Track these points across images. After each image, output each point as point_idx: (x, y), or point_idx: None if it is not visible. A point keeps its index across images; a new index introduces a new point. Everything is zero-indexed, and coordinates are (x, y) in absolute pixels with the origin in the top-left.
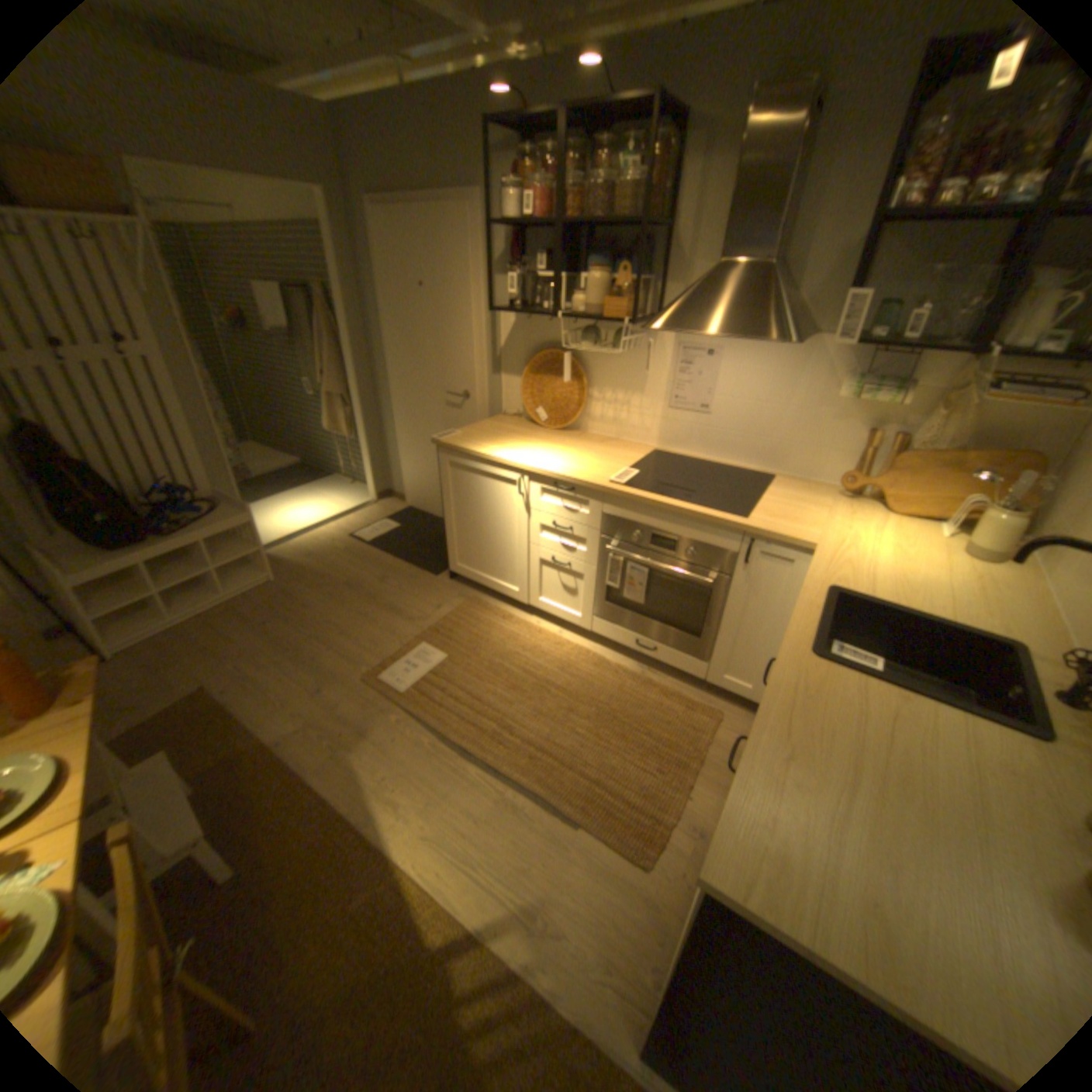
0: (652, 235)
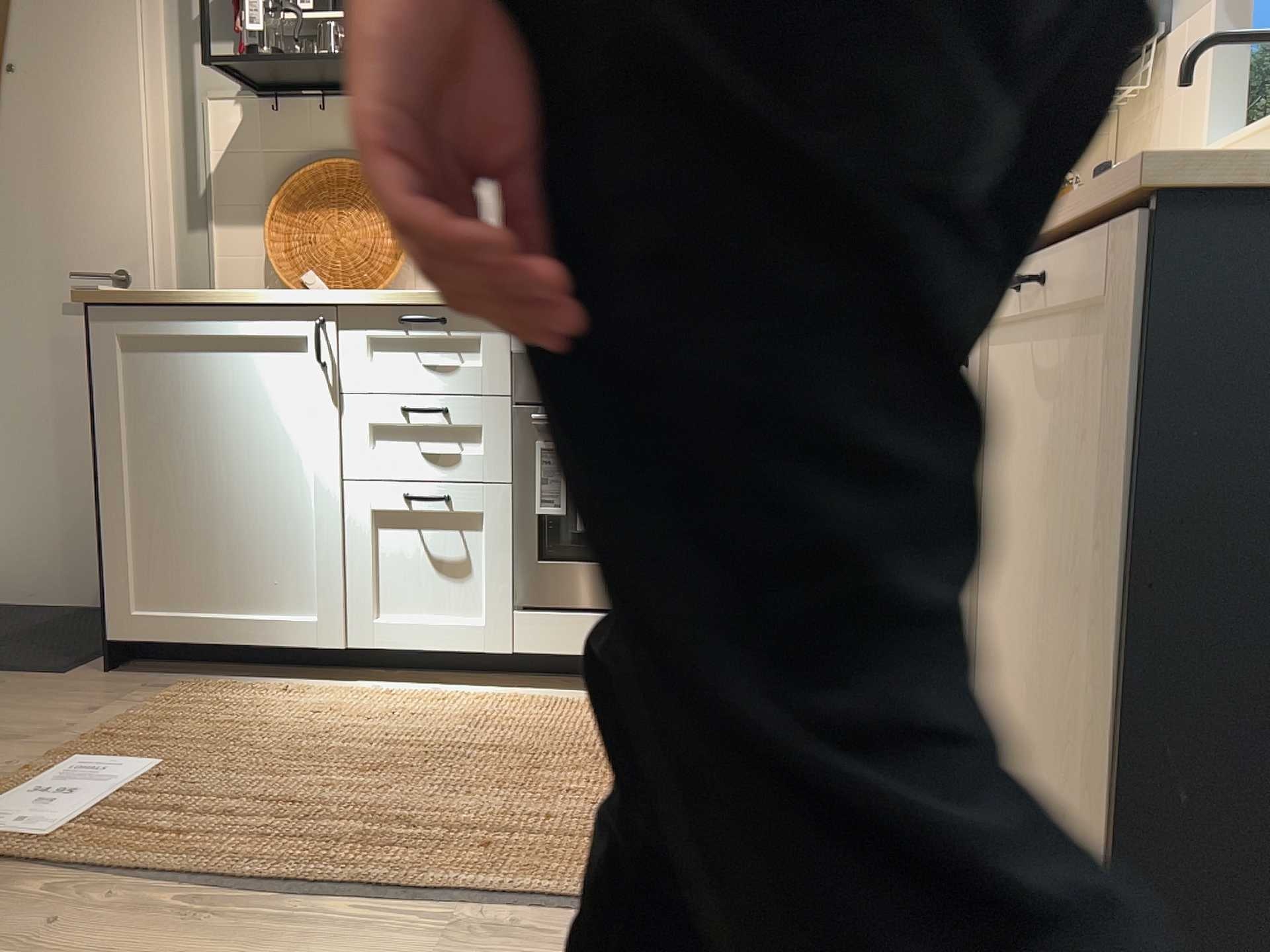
0: None
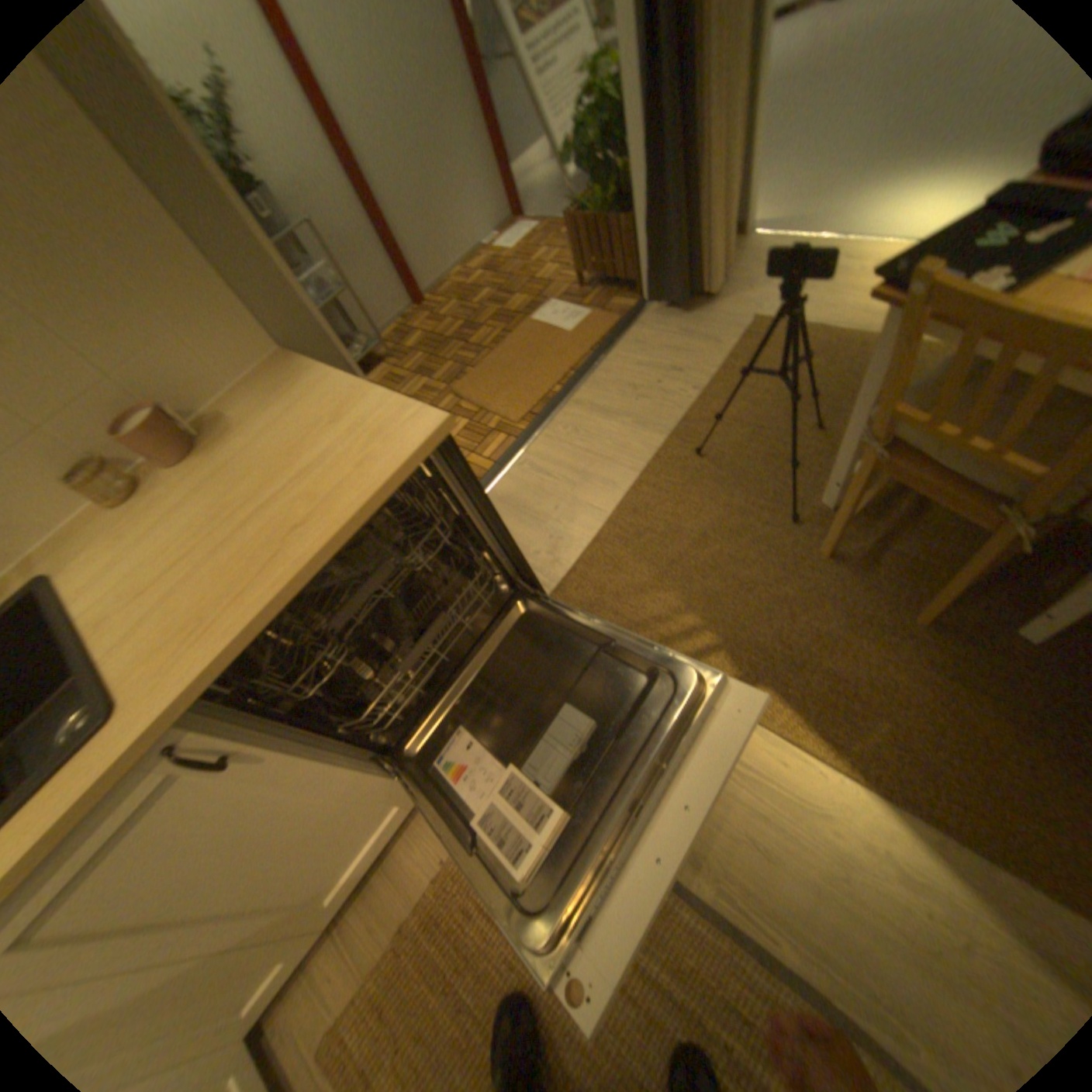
0: None
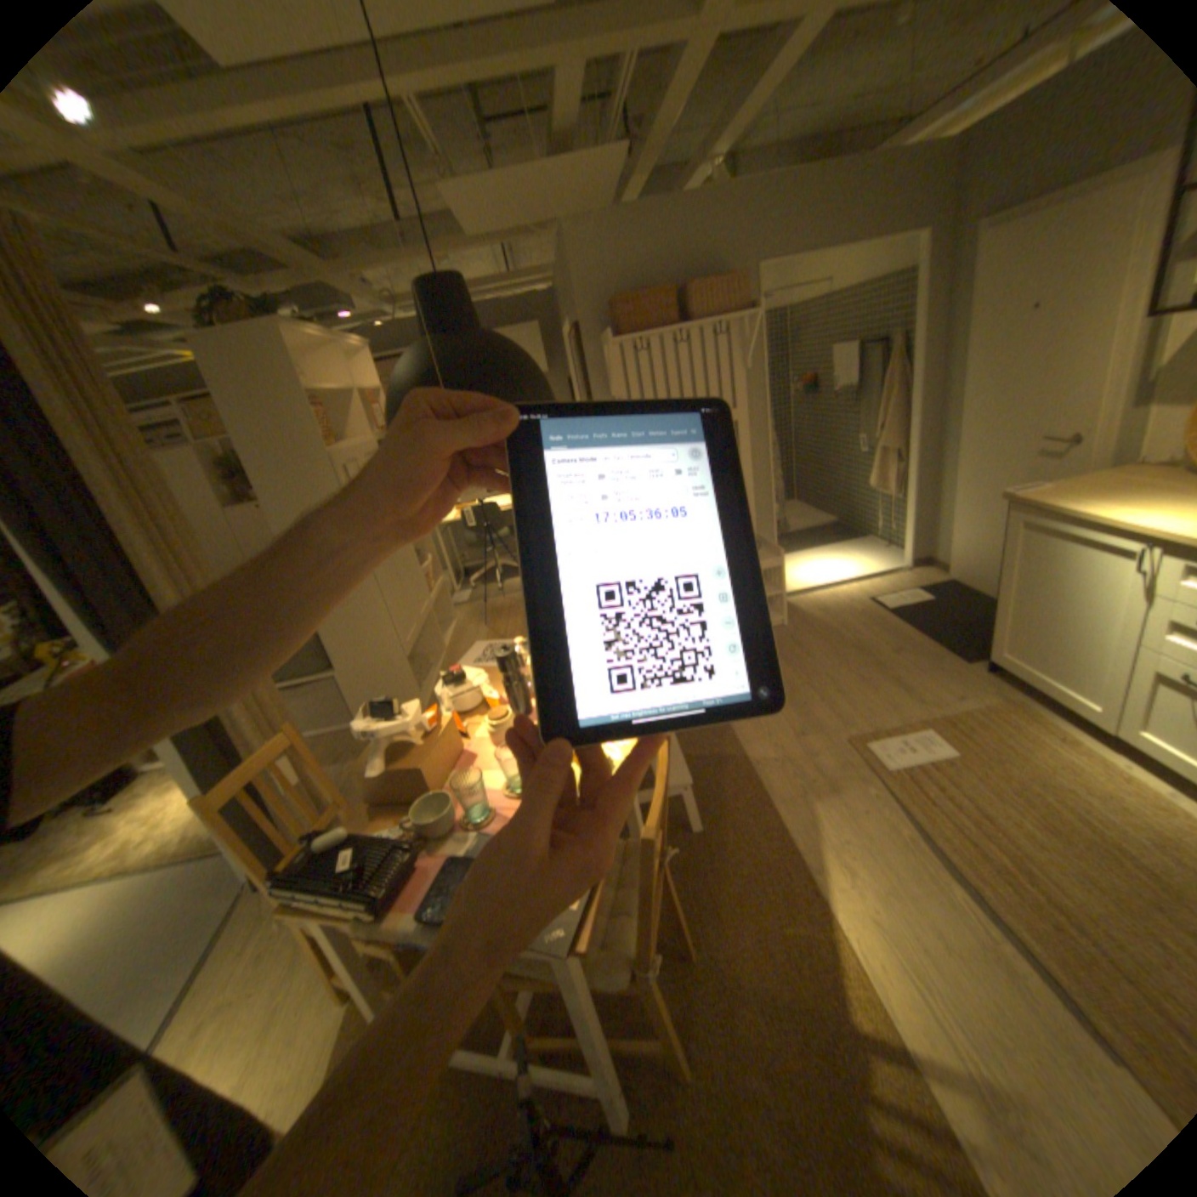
0: None
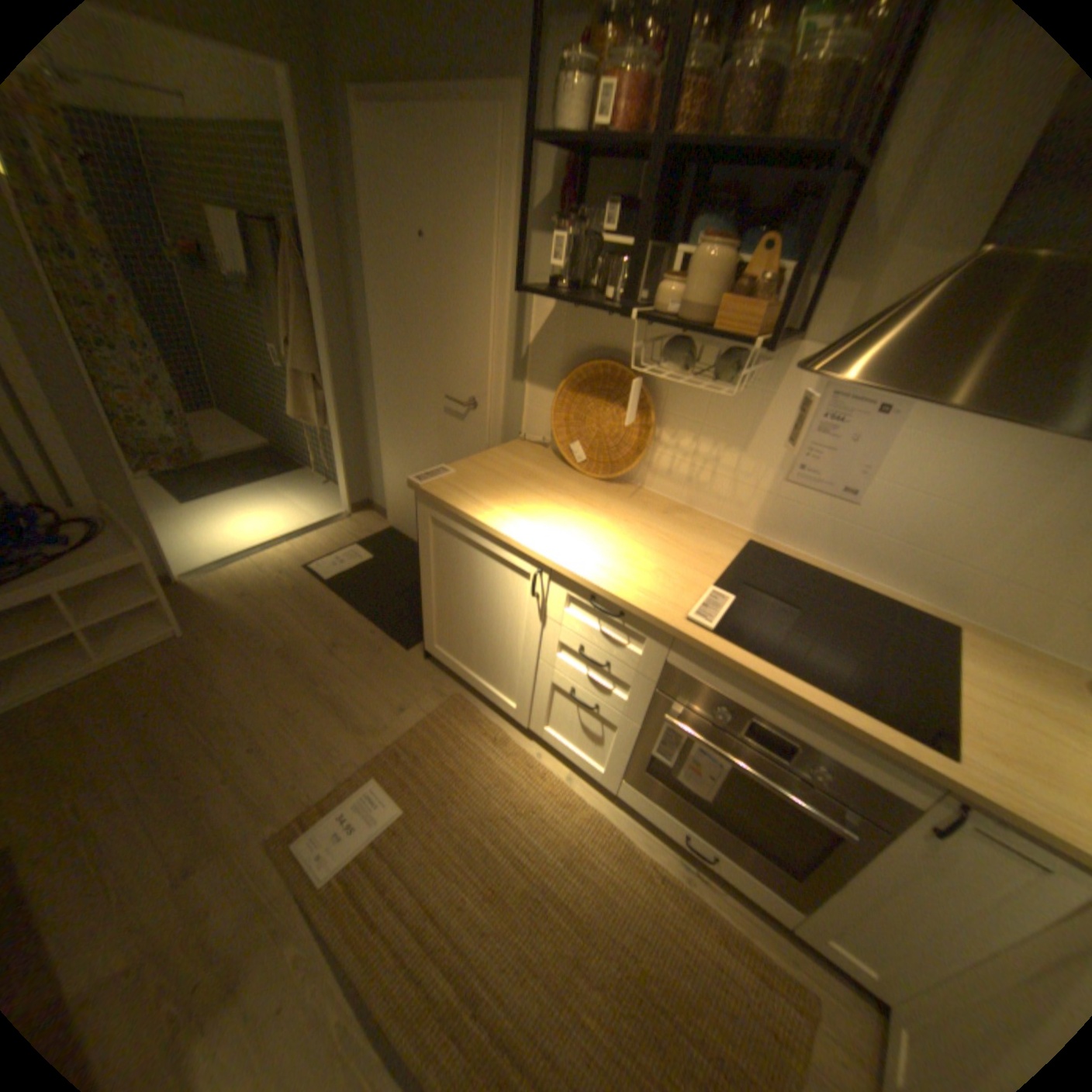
0: (821, 185)
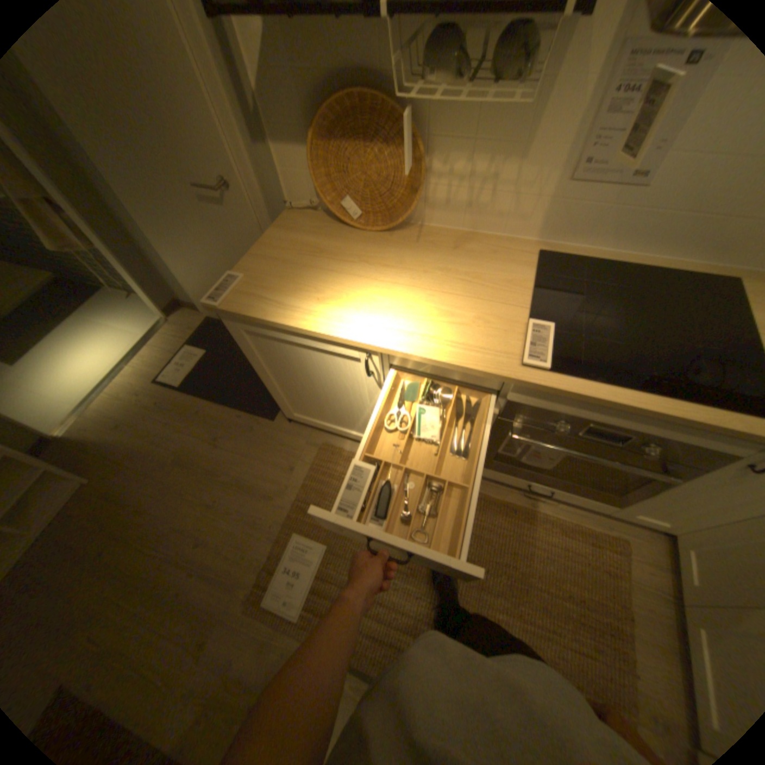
0: None
